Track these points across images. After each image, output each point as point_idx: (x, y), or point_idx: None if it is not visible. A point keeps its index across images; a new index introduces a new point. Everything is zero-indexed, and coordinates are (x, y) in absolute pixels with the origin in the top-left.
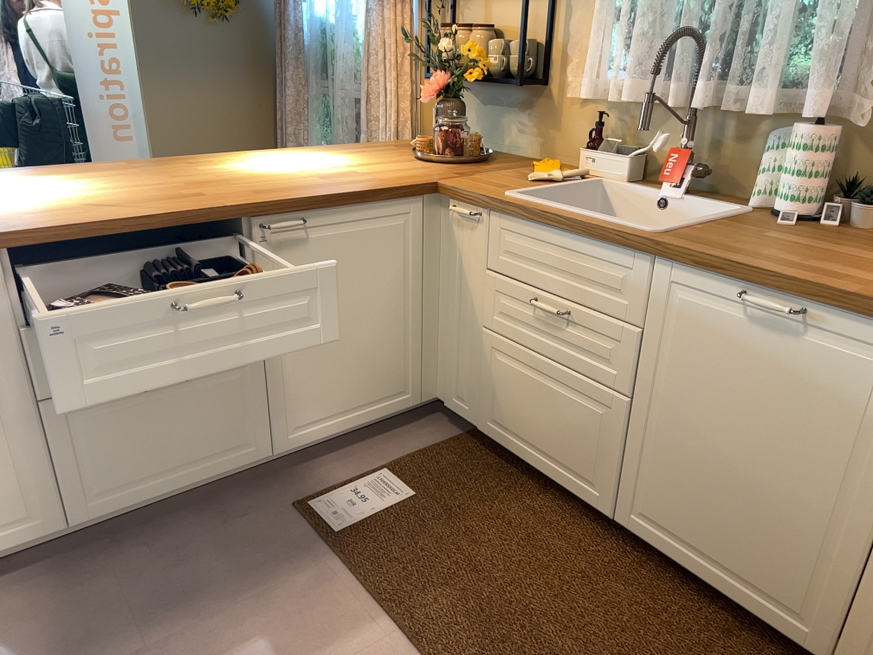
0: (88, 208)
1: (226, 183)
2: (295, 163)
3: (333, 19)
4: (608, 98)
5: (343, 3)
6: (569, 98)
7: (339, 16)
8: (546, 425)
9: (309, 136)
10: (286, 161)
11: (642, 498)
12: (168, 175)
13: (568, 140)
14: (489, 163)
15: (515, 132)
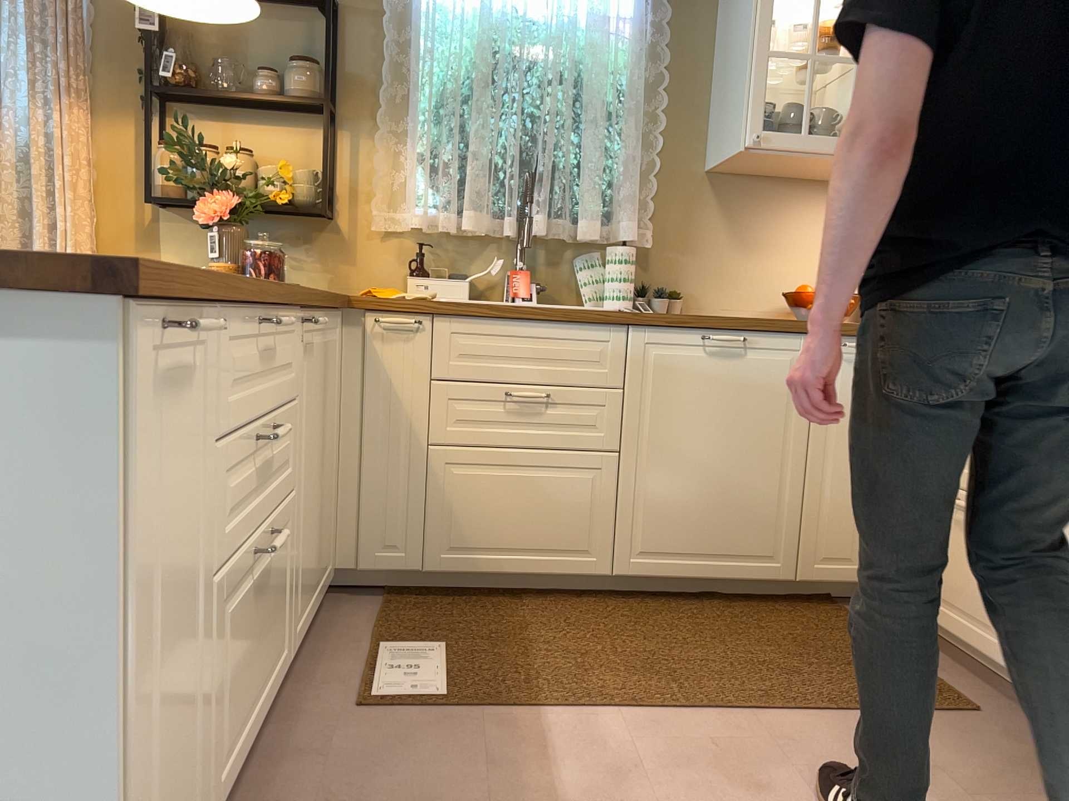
0: None
1: None
2: None
3: None
4: (425, 229)
5: None
6: (369, 230)
7: None
8: (528, 519)
9: None
10: None
11: (641, 538)
12: None
13: (371, 273)
14: None
15: (290, 268)
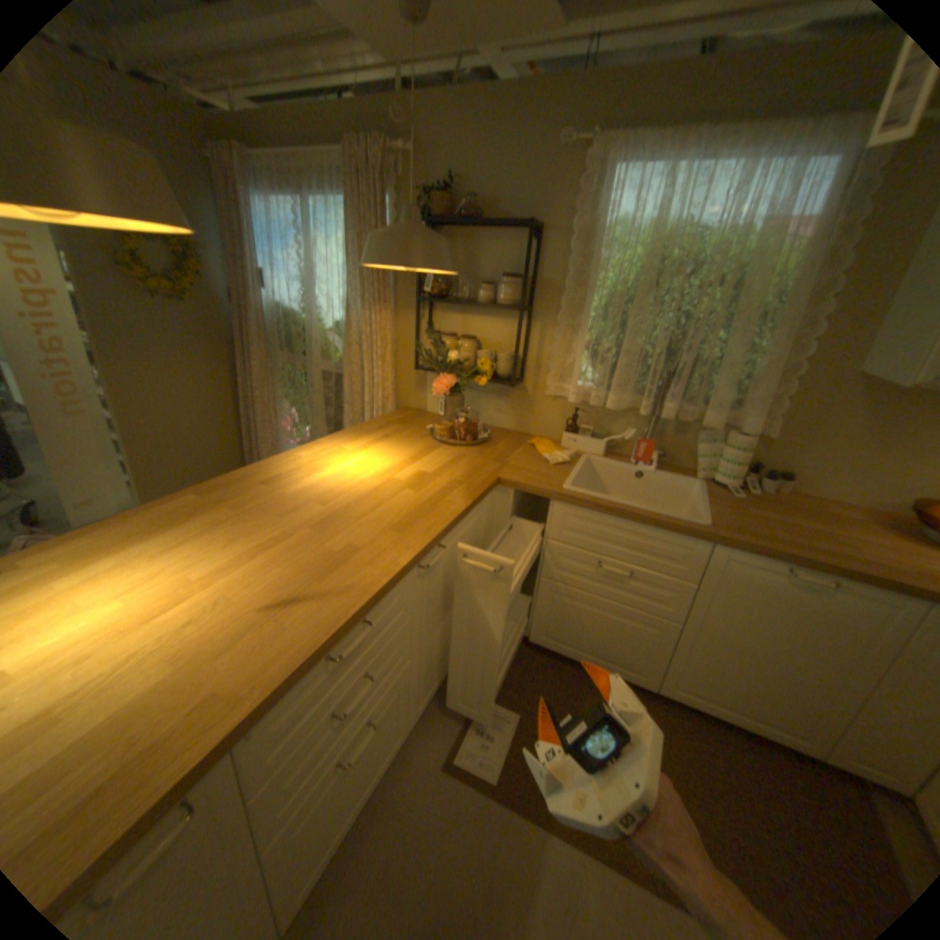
0: (271, 614)
1: (345, 516)
2: (357, 465)
3: (295, 305)
4: (581, 398)
5: (310, 295)
6: (543, 393)
7: (308, 307)
8: (602, 640)
9: (274, 398)
10: (346, 463)
11: (686, 682)
12: (268, 511)
13: (541, 421)
14: (492, 441)
15: (492, 411)
